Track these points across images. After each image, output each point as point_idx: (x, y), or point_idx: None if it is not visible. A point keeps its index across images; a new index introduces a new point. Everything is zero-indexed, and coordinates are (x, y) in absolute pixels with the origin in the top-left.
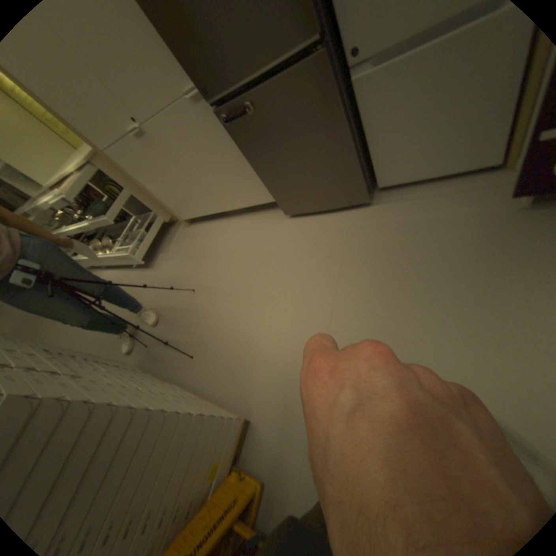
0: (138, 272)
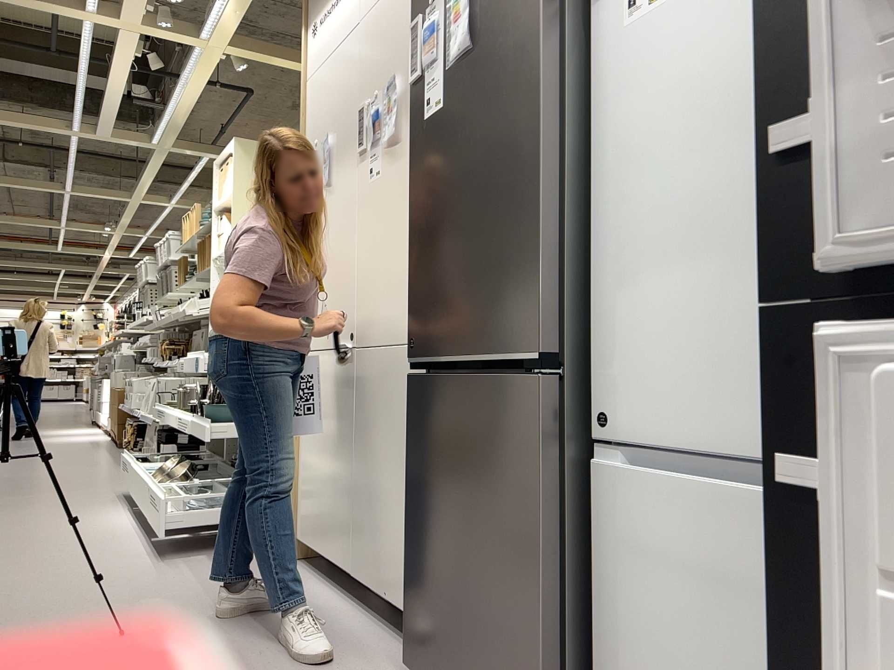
0: (141, 549)
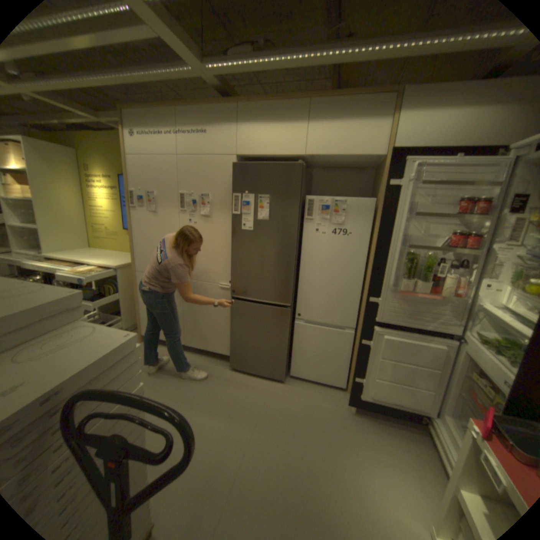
0: None
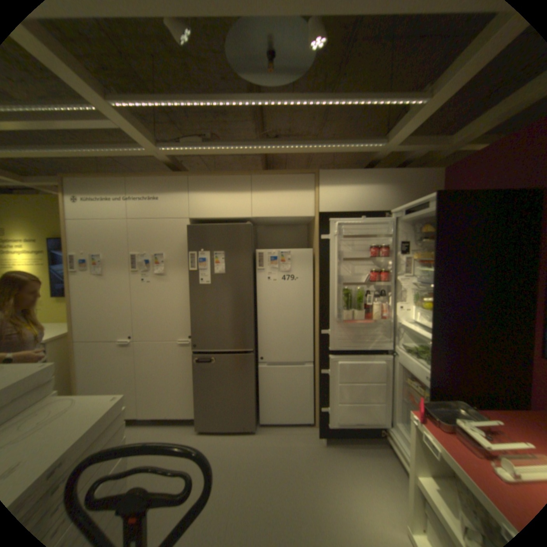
0: None
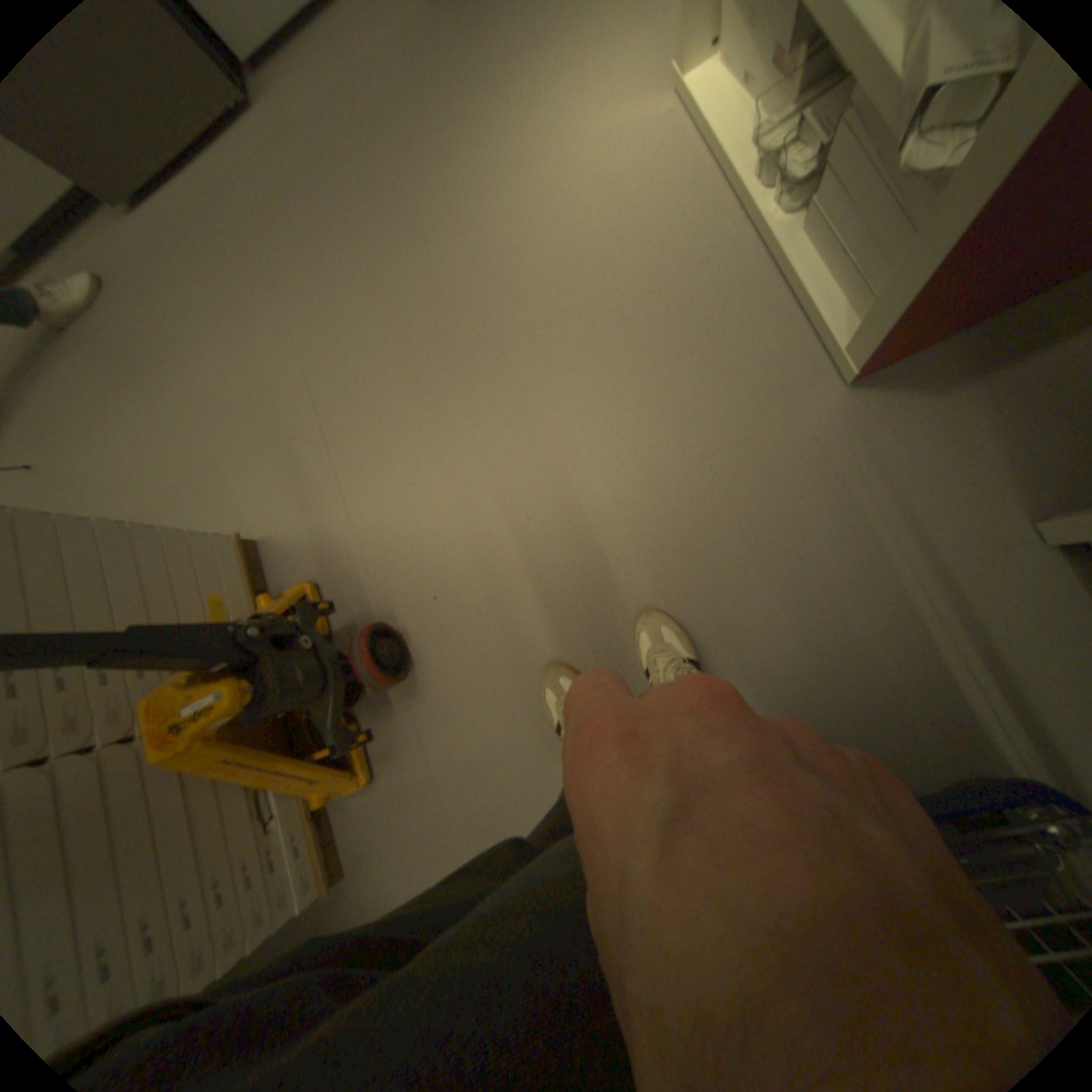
0: None
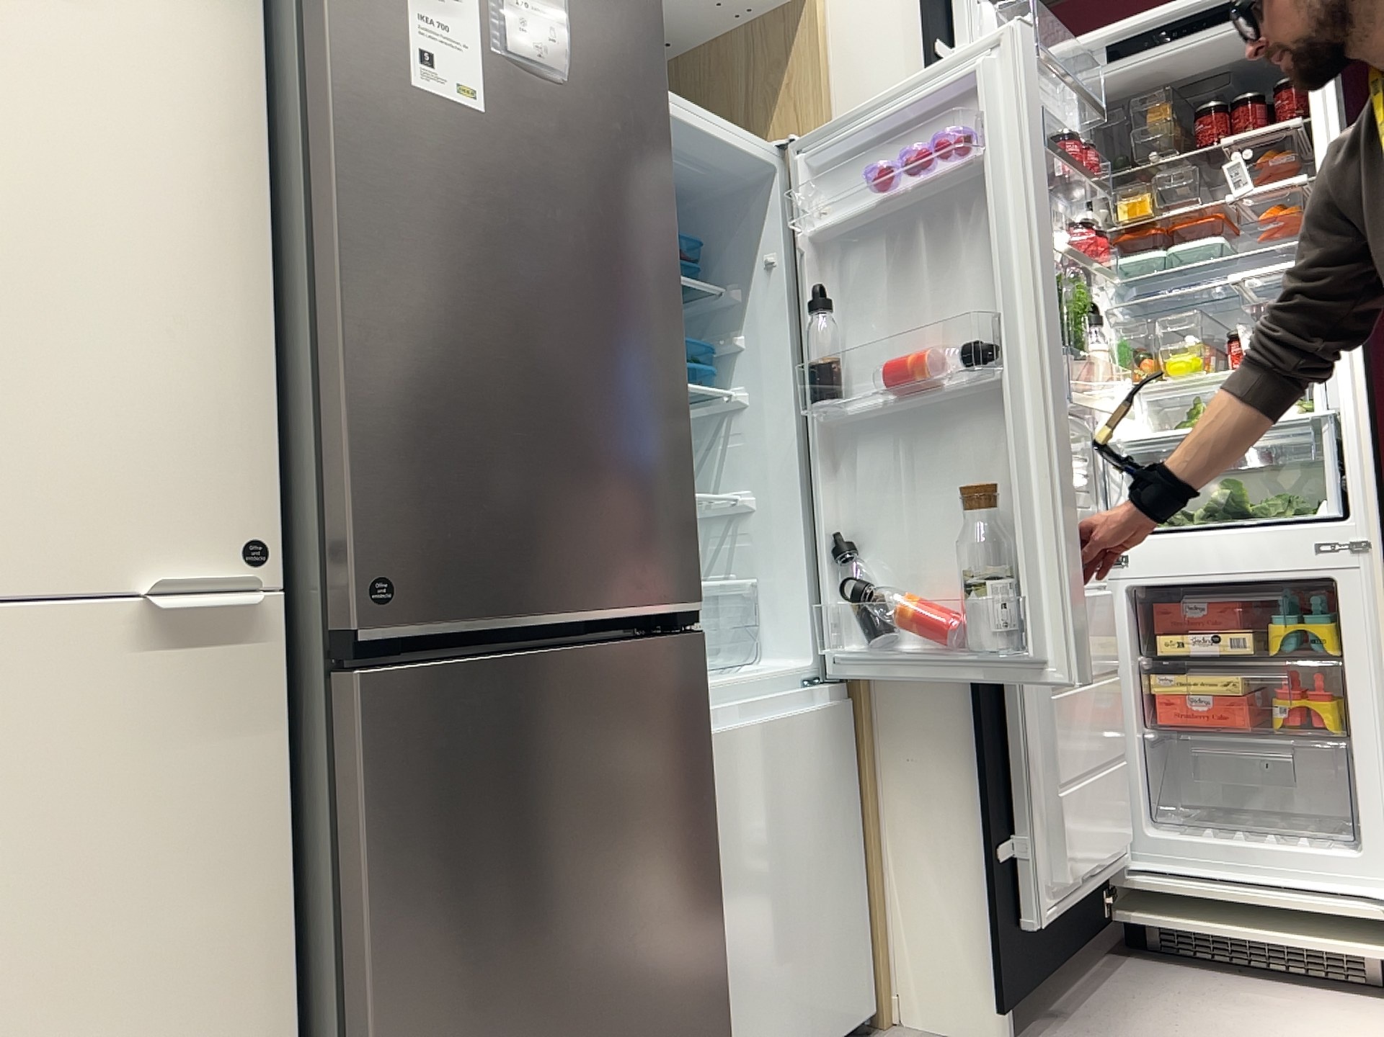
0: None
